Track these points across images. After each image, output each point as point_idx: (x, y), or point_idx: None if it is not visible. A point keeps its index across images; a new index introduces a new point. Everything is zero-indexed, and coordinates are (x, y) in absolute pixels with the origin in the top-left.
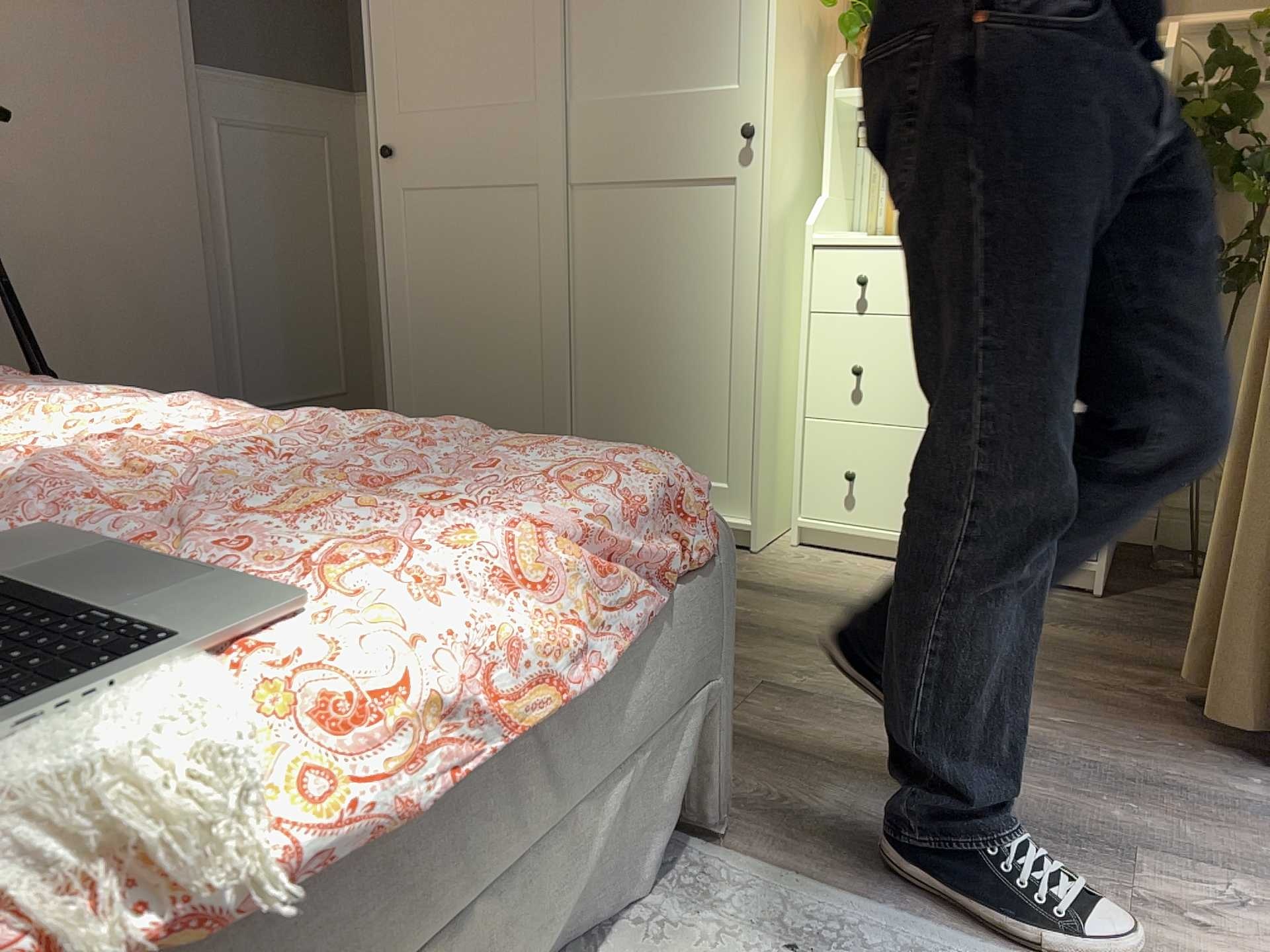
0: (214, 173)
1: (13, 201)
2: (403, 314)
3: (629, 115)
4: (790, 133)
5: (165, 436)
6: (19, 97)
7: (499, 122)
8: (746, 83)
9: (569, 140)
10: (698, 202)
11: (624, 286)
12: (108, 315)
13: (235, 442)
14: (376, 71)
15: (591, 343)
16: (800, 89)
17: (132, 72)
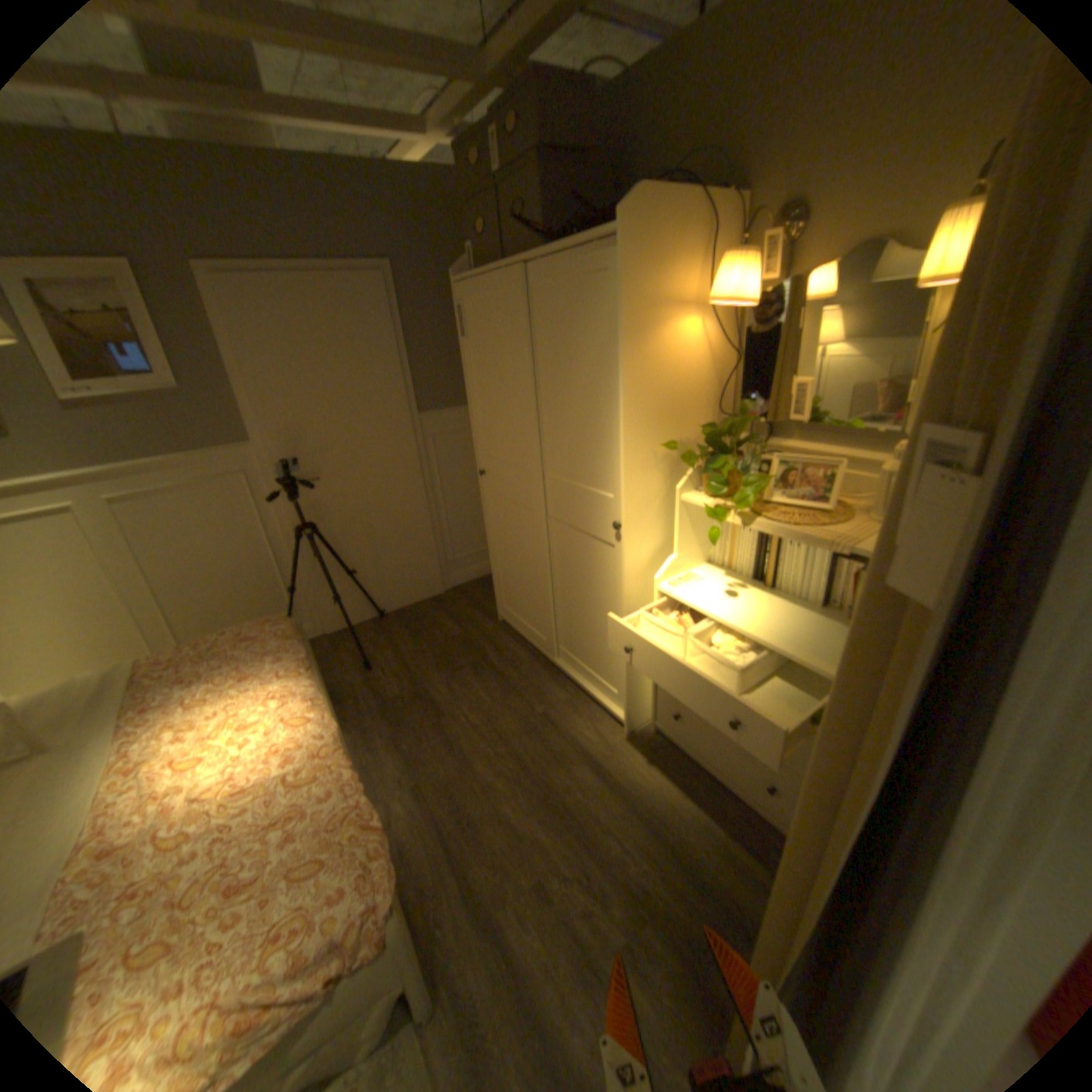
0: (430, 461)
1: (335, 500)
2: (495, 548)
3: (568, 492)
4: (648, 523)
5: (232, 780)
6: (333, 457)
7: (518, 476)
8: (617, 498)
9: (546, 495)
10: (600, 550)
11: (572, 575)
12: (382, 537)
13: (245, 798)
14: (475, 433)
15: (562, 595)
16: (658, 494)
17: (383, 430)
